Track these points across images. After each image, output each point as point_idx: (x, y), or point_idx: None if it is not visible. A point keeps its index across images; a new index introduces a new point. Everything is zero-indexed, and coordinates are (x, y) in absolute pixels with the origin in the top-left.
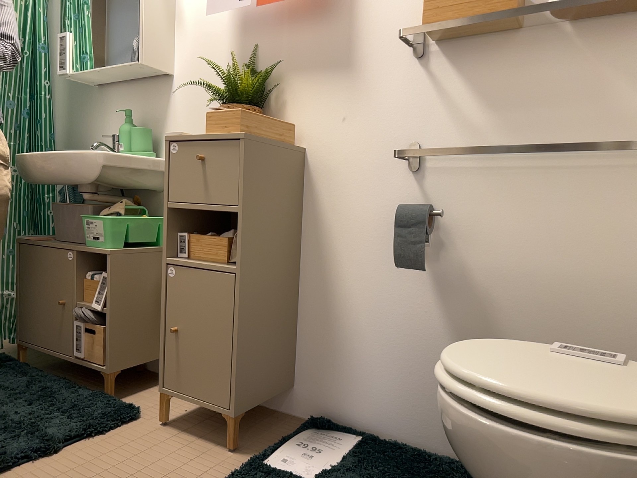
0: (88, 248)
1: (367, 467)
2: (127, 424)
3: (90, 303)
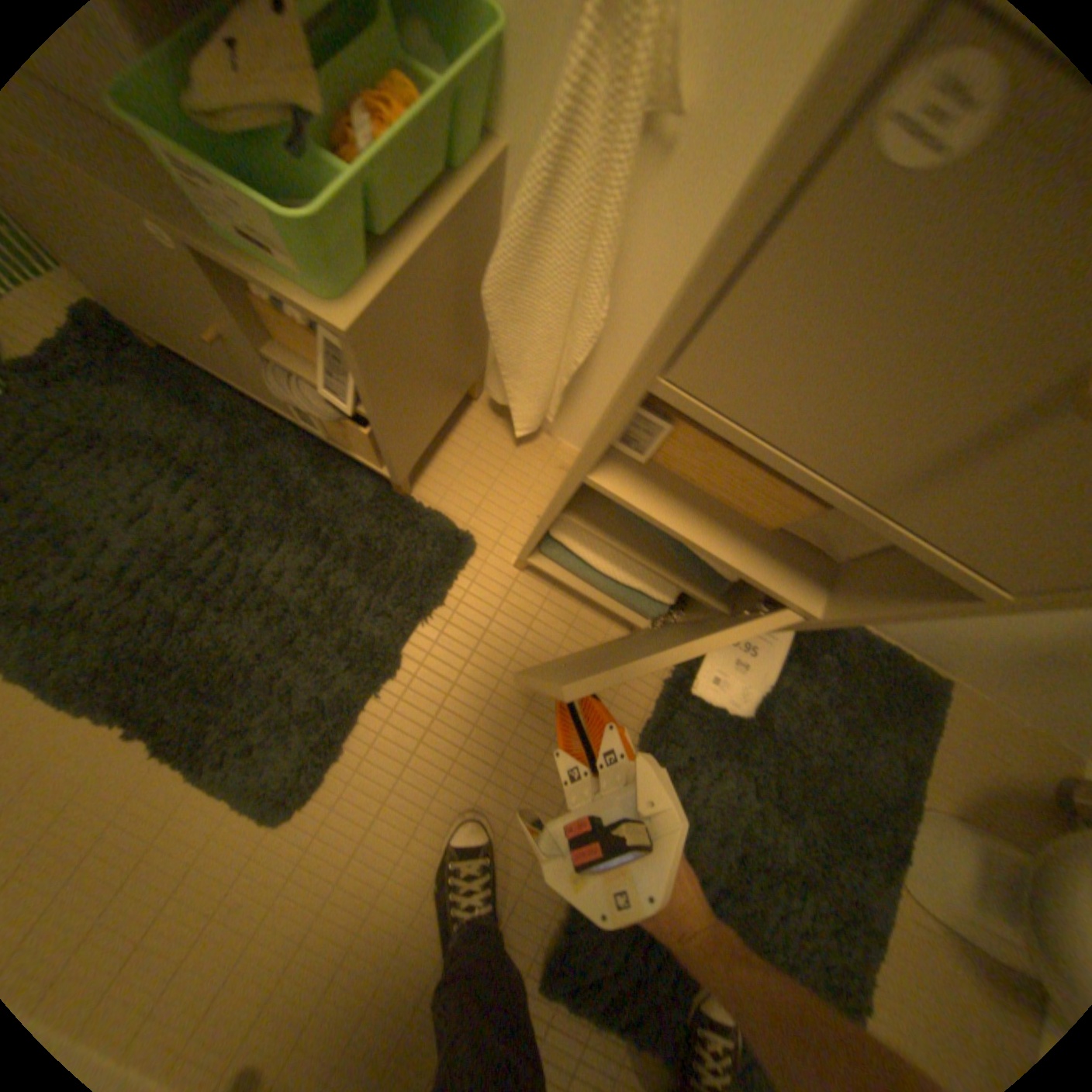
0: (240, 262)
1: (819, 687)
2: (468, 570)
3: (304, 363)
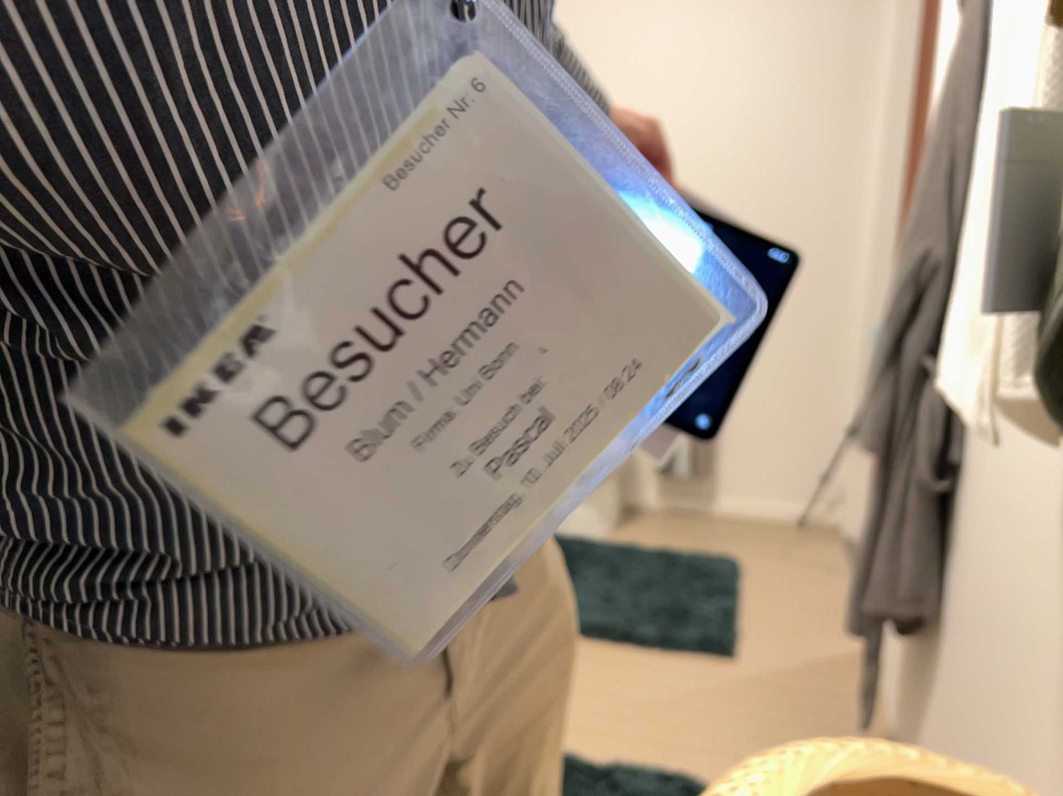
0: None
1: None
2: None
3: None
